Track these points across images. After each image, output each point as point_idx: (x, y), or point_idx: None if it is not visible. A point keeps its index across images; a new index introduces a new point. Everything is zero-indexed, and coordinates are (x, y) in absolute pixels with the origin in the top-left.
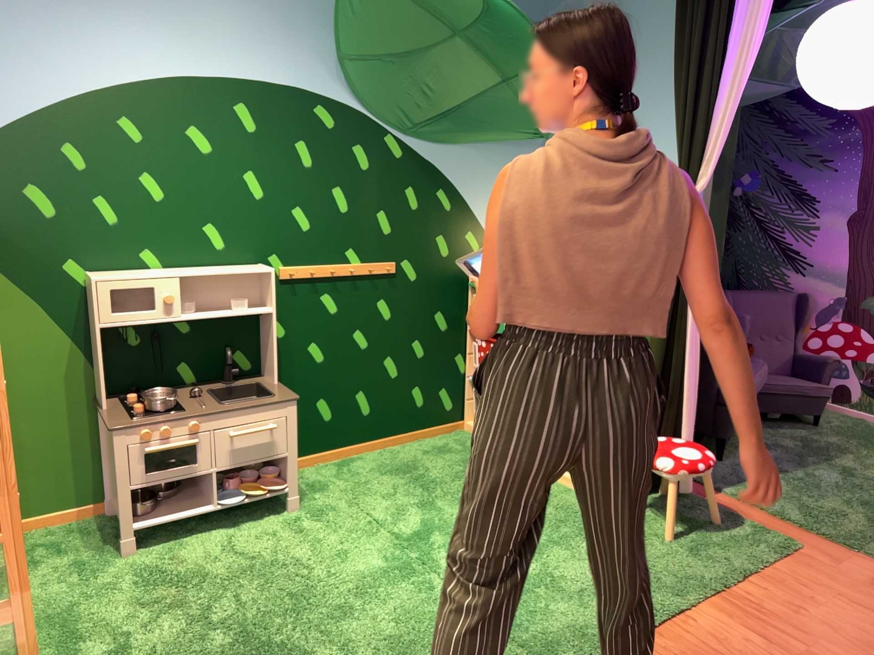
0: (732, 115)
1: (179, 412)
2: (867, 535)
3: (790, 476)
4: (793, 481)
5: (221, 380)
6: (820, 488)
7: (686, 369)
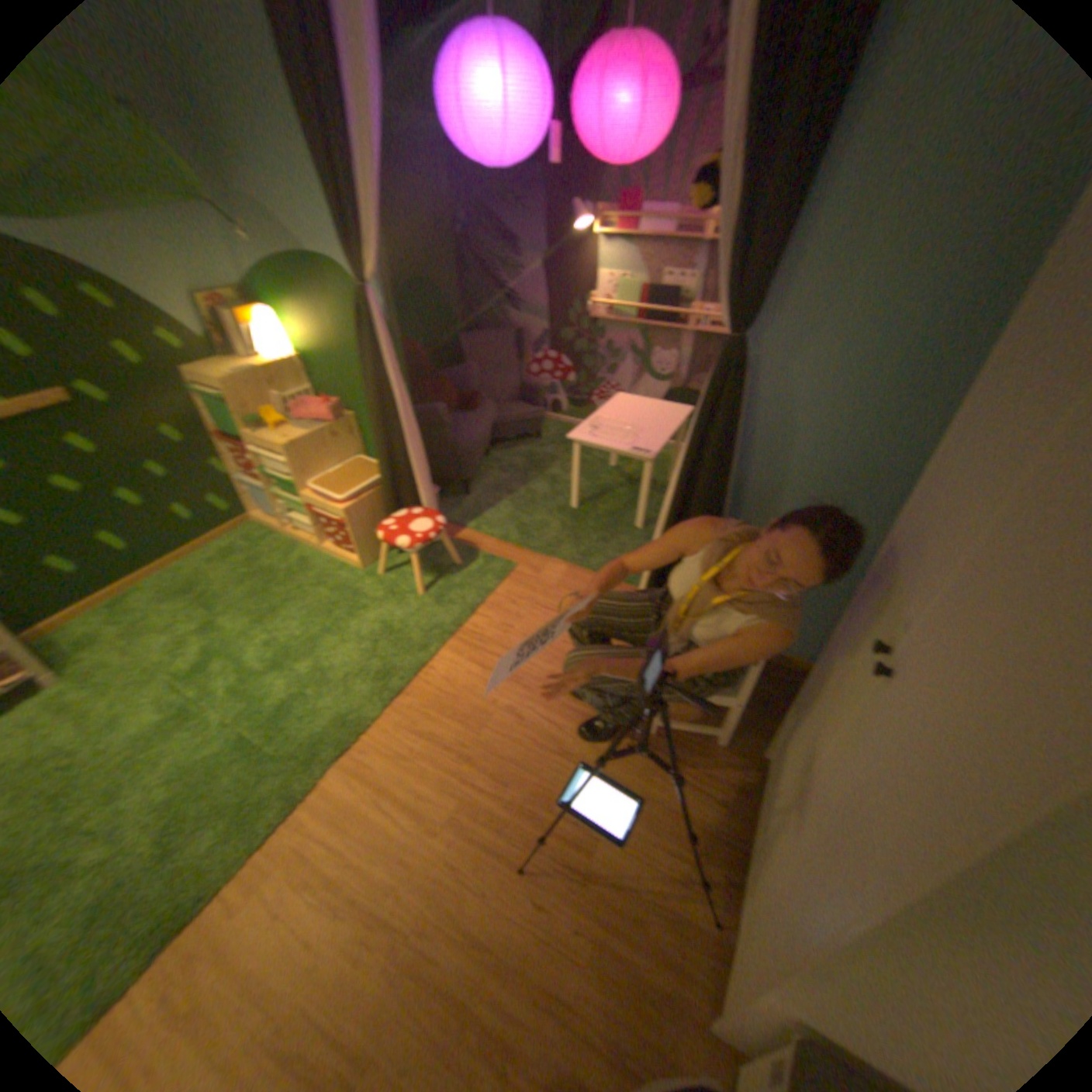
0: (373, 187)
1: None
2: (557, 542)
3: (515, 499)
4: (516, 503)
5: None
6: (533, 505)
7: (407, 453)
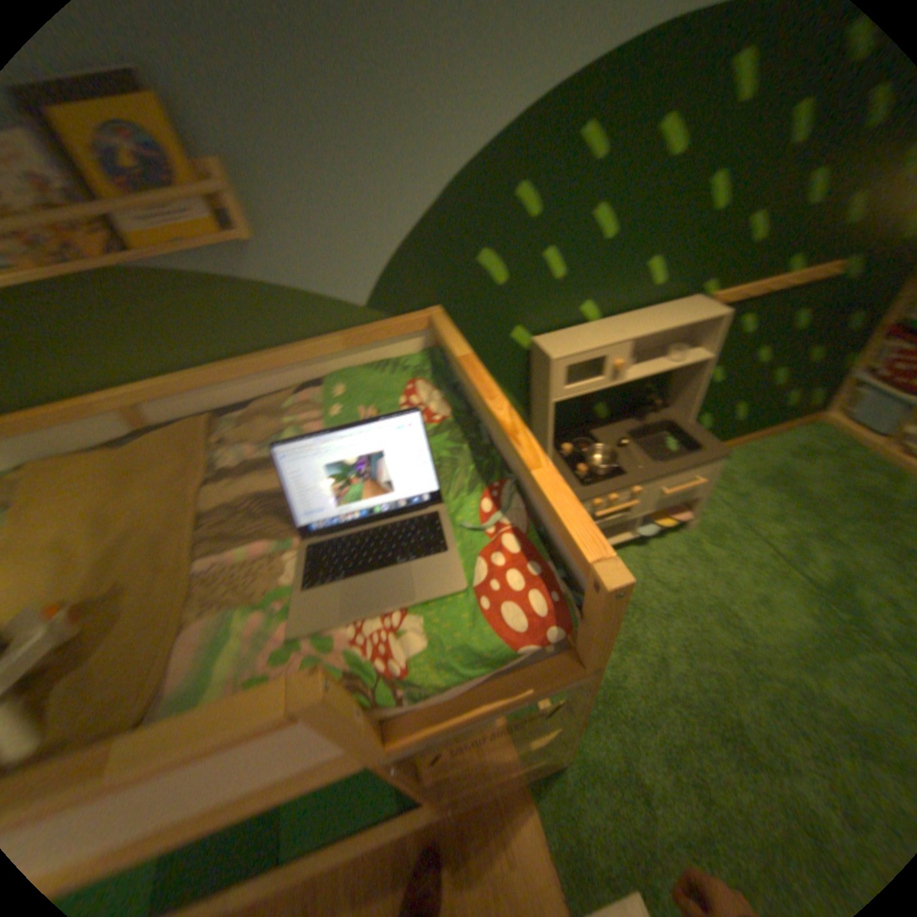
0: None
1: (621, 476)
2: None
3: None
4: None
5: (629, 412)
6: None
7: None
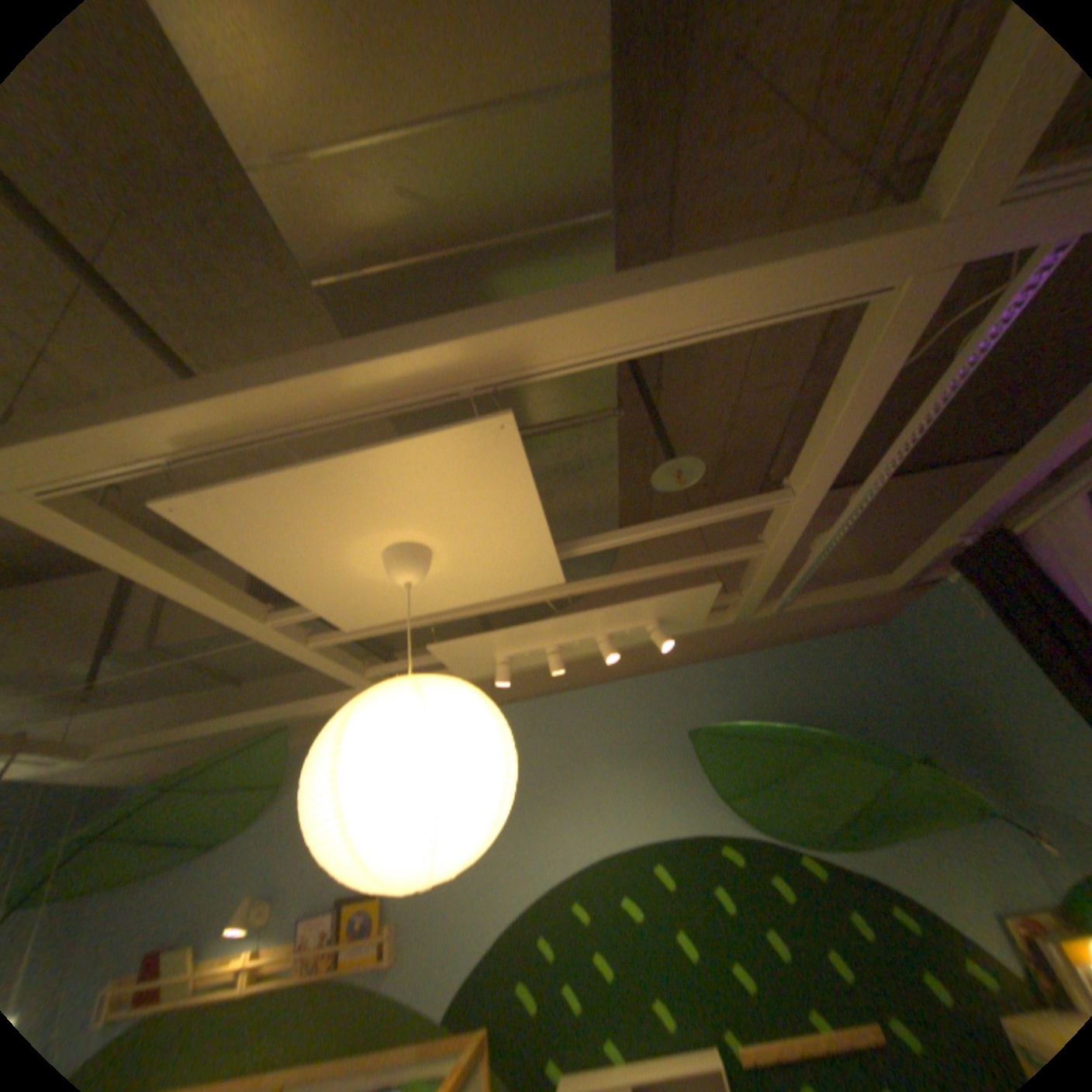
0: None
1: None
2: None
3: None
4: None
5: None
6: None
7: None
